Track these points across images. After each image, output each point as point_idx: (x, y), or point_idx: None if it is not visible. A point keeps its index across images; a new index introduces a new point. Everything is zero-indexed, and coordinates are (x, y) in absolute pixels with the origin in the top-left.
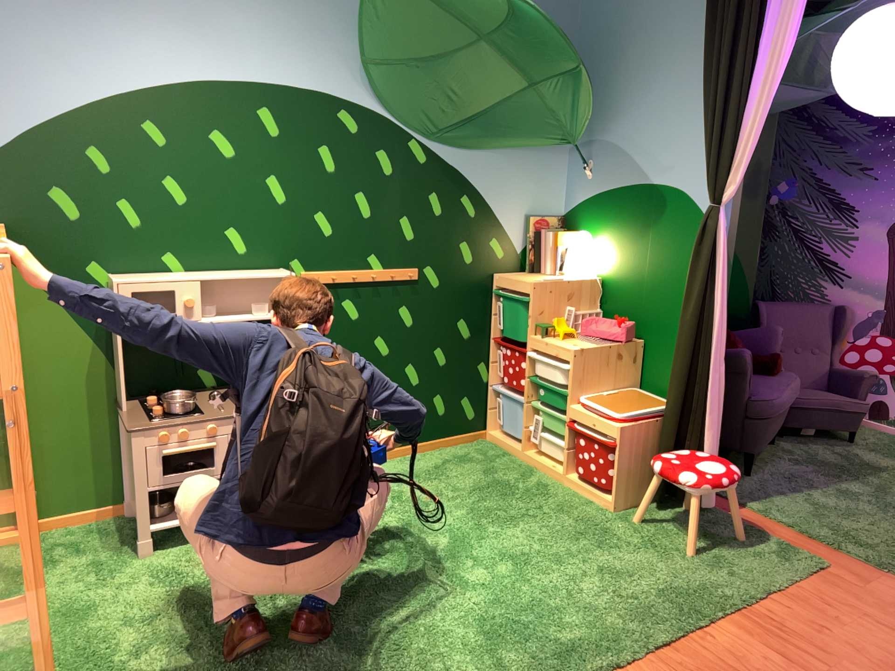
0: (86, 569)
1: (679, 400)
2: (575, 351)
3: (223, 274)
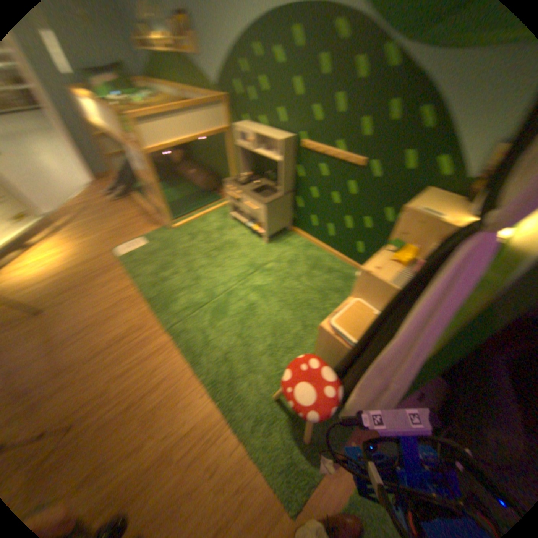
0: (219, 214)
1: (348, 363)
2: (362, 272)
3: (268, 131)
